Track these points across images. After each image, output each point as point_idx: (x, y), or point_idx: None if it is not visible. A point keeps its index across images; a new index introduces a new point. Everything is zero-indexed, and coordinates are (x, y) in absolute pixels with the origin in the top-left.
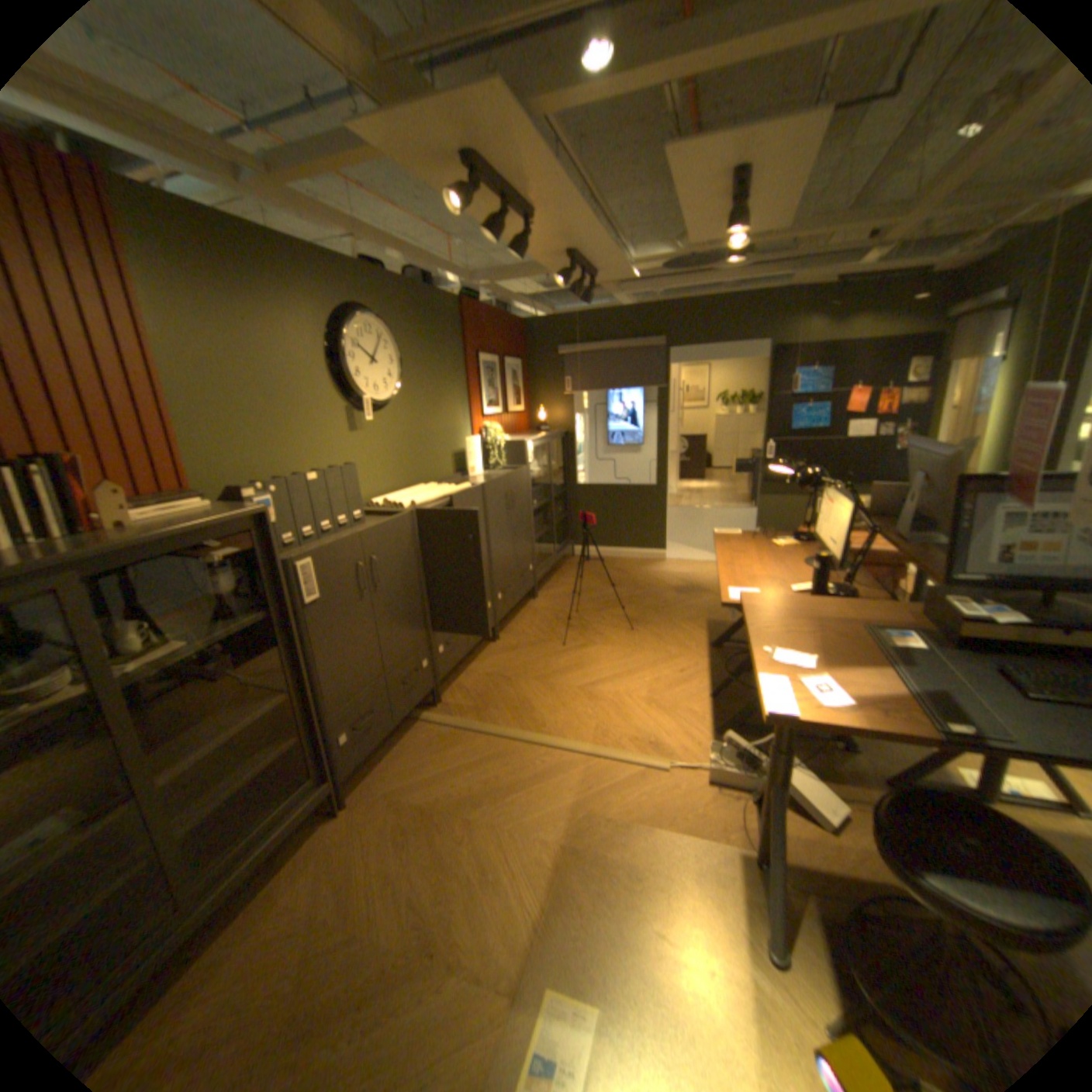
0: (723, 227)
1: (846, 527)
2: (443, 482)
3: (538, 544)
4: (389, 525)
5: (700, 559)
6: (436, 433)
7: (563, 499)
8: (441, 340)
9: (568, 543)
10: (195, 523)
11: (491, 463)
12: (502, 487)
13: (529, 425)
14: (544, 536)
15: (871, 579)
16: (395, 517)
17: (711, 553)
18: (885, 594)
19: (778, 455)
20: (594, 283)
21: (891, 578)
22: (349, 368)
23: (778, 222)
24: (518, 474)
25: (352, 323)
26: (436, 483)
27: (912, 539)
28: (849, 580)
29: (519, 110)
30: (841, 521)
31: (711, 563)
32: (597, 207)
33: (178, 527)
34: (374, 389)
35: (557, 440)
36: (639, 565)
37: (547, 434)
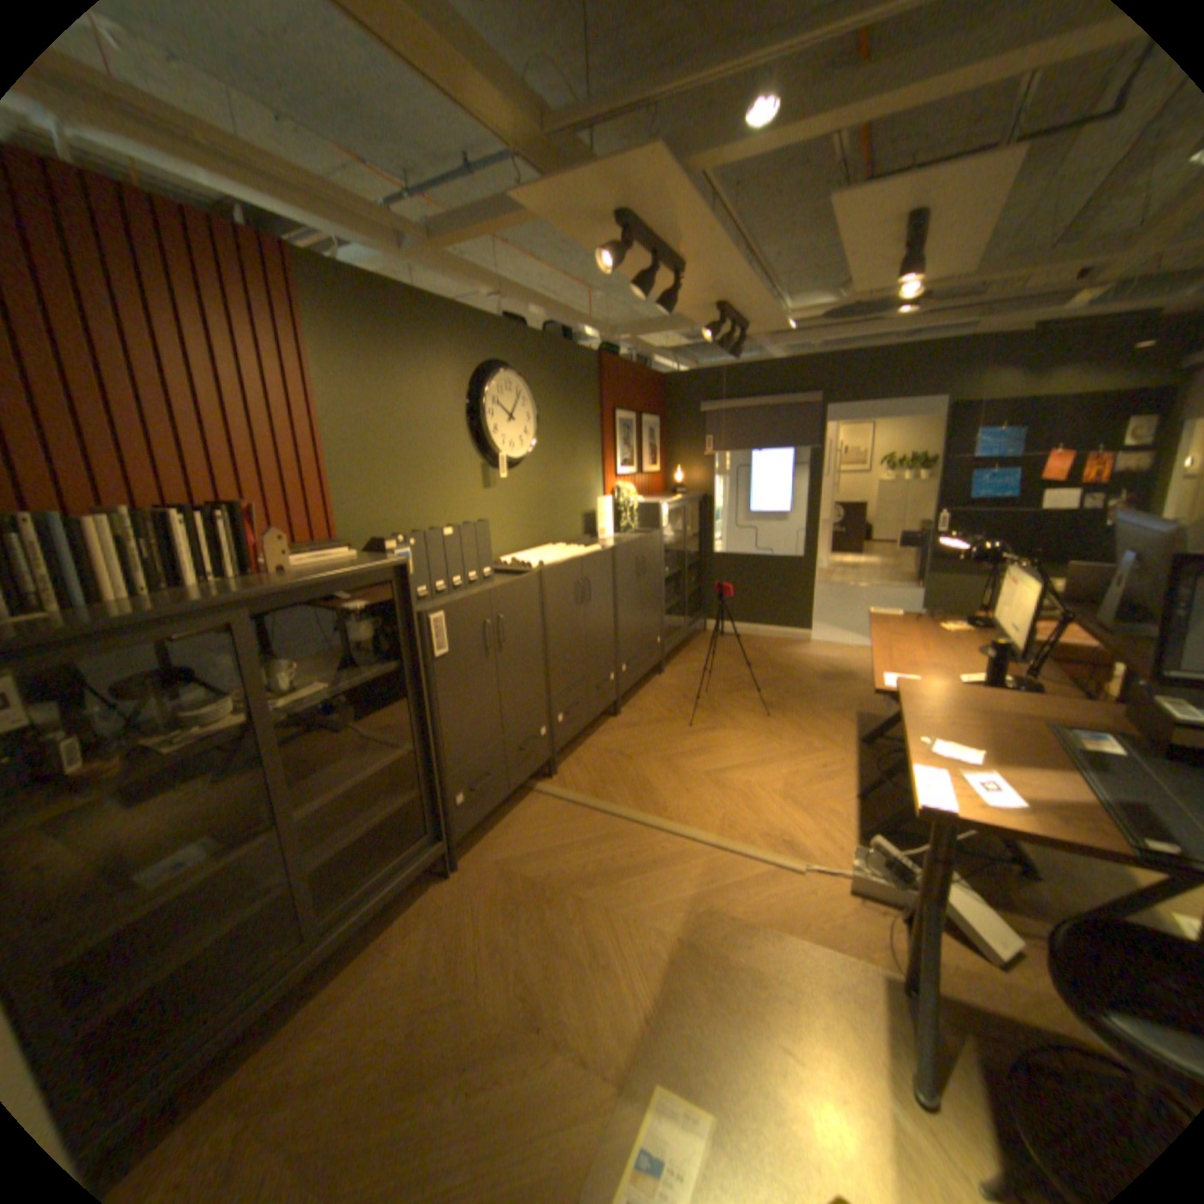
0: (894, 272)
1: (1031, 612)
2: (571, 544)
3: (667, 615)
4: (517, 584)
5: (852, 643)
6: (567, 493)
7: (696, 569)
8: (578, 397)
9: (699, 616)
10: (345, 571)
11: (621, 526)
12: (632, 551)
13: (663, 487)
14: (673, 607)
15: (1062, 676)
16: (523, 577)
17: (865, 637)
18: (1079, 693)
19: (952, 528)
20: (744, 336)
21: (1088, 675)
22: (487, 425)
23: (961, 266)
24: (649, 539)
25: (493, 381)
26: (563, 545)
27: (1116, 630)
28: (1033, 674)
29: (677, 171)
30: (1026, 605)
31: (865, 649)
32: (752, 258)
33: (330, 574)
34: (509, 446)
35: (693, 503)
36: (780, 645)
37: (683, 497)
